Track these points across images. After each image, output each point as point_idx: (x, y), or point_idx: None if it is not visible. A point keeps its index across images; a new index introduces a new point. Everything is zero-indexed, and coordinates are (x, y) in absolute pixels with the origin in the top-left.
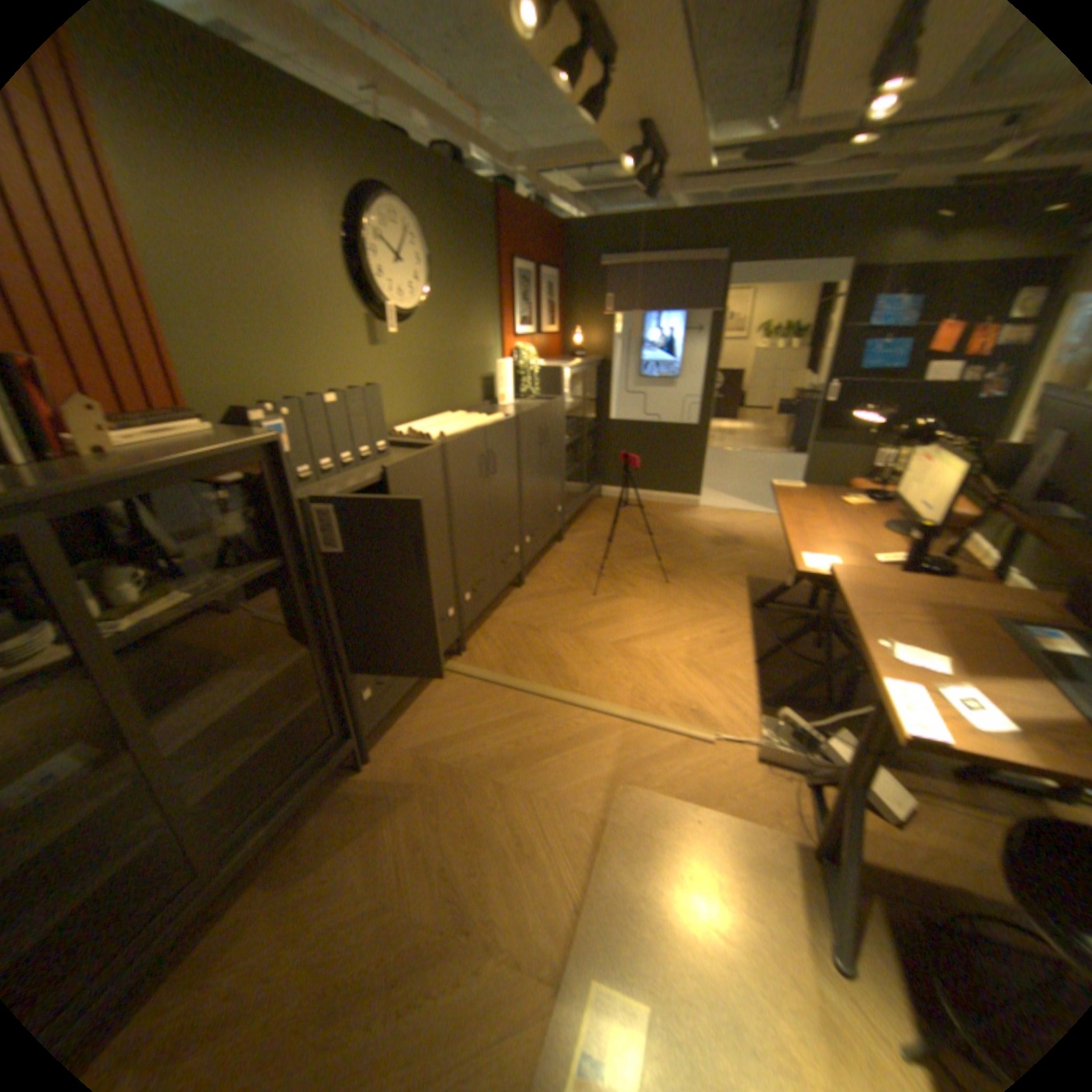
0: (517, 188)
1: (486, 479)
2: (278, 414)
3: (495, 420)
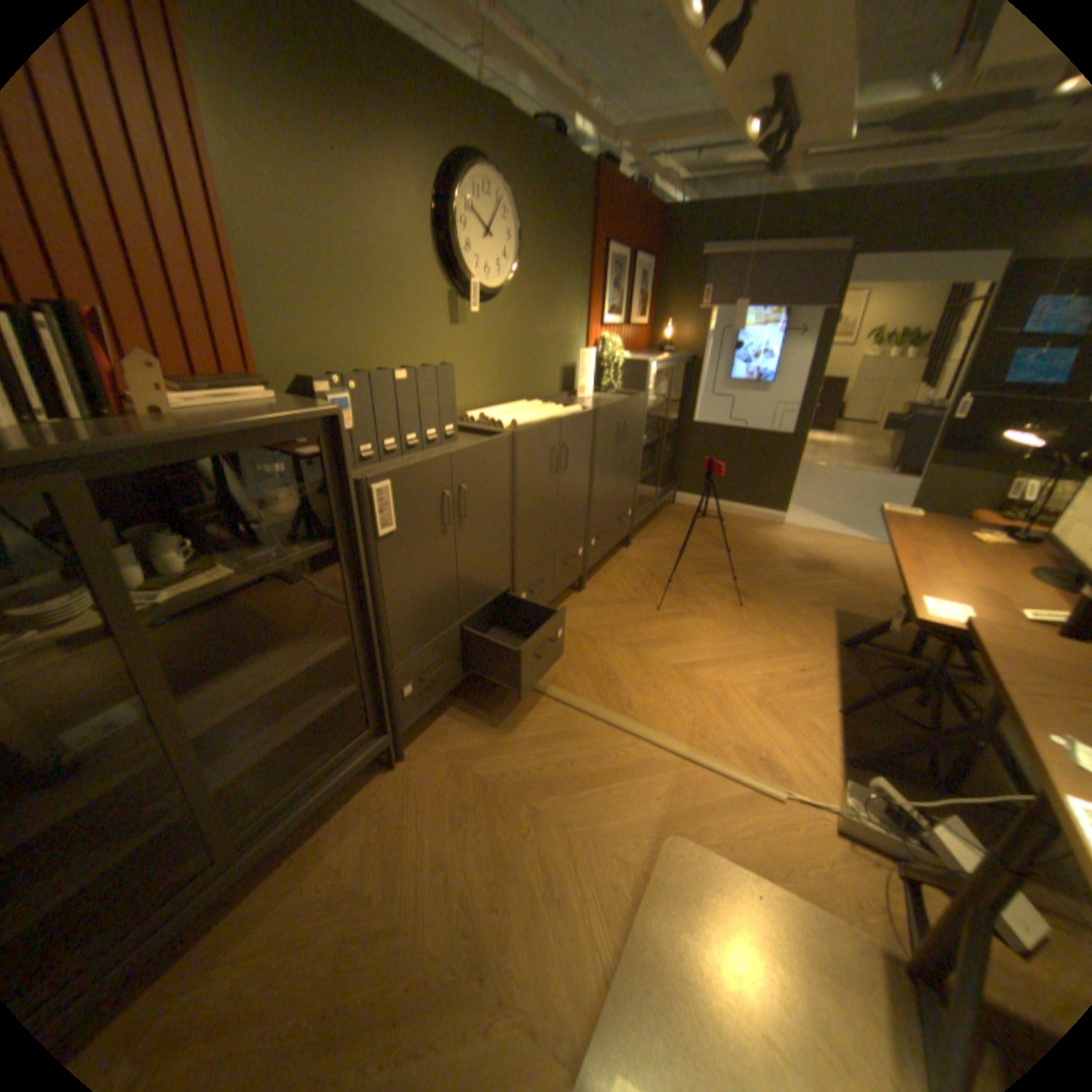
0: (620, 168)
1: (554, 475)
2: (343, 387)
3: (570, 412)
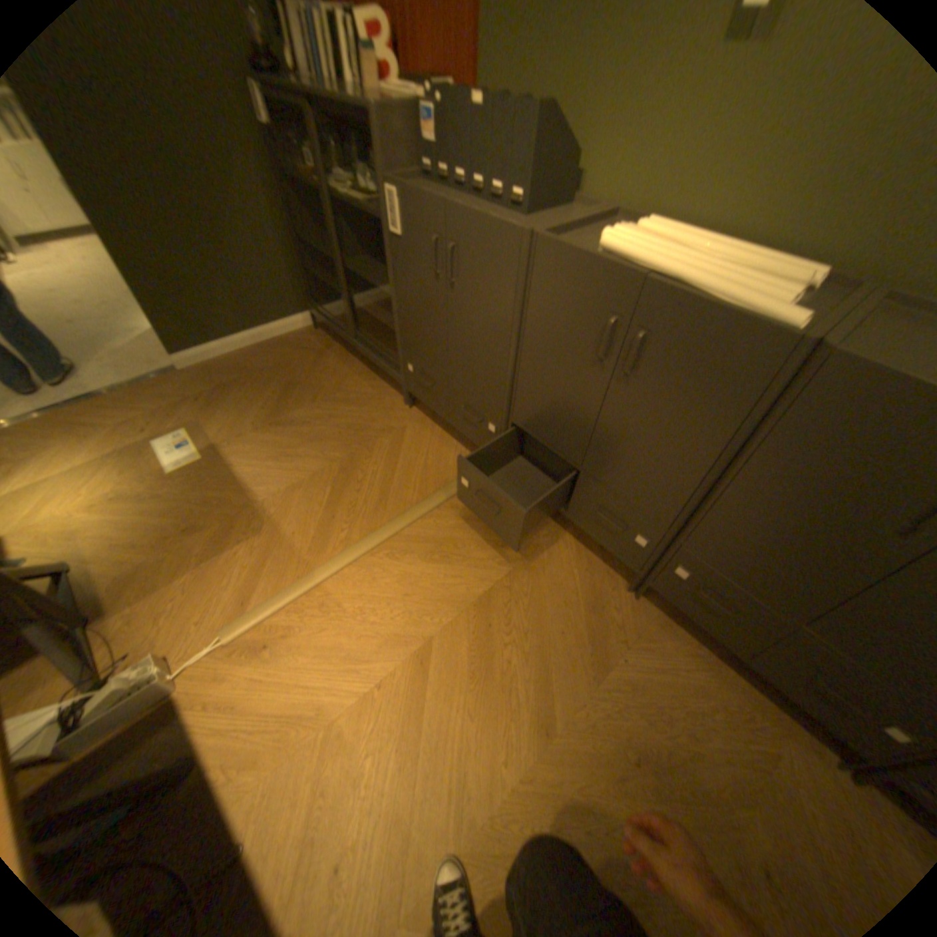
0: None
1: (604, 361)
2: (432, 97)
3: (751, 300)
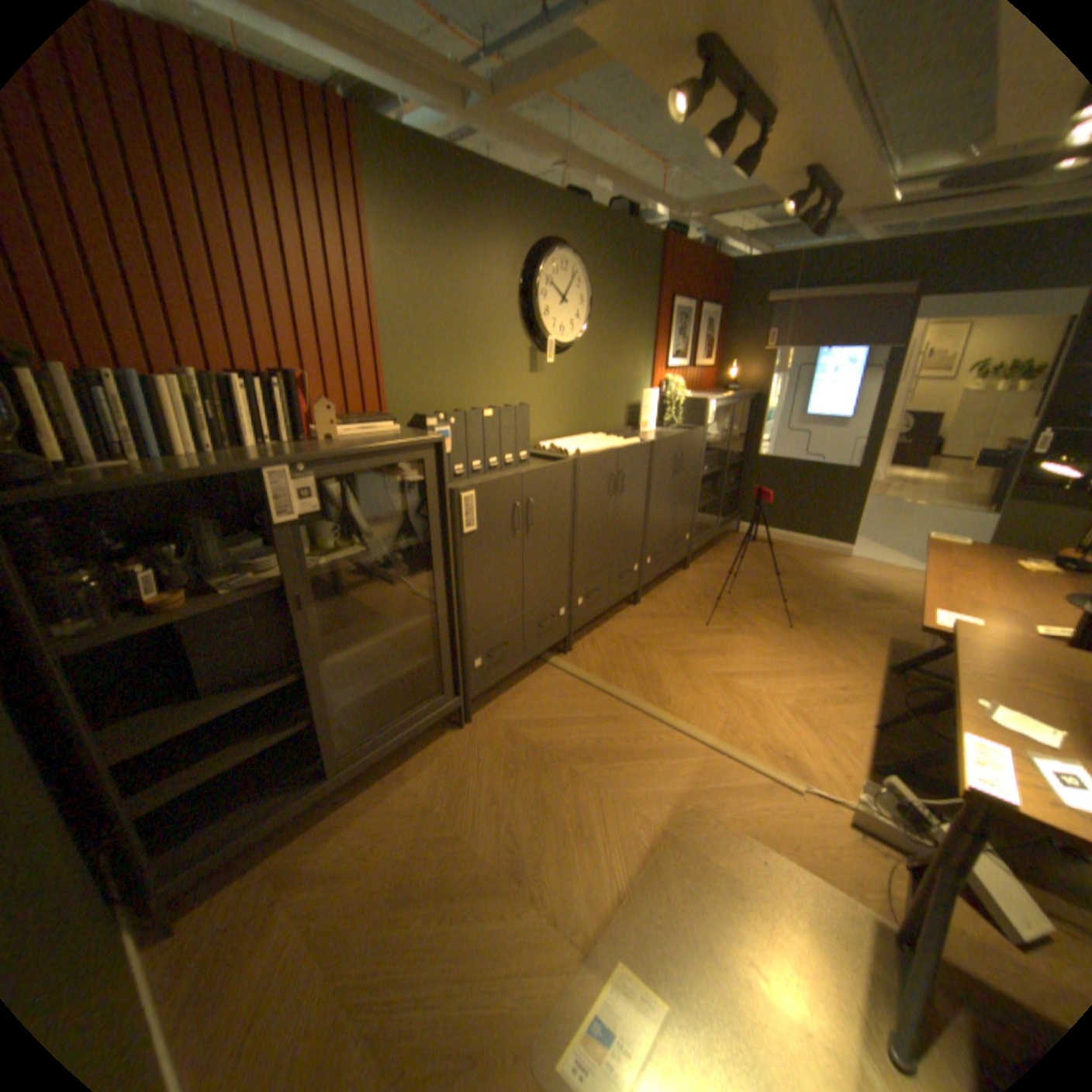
0: (689, 231)
1: (612, 496)
2: (446, 422)
3: (629, 443)
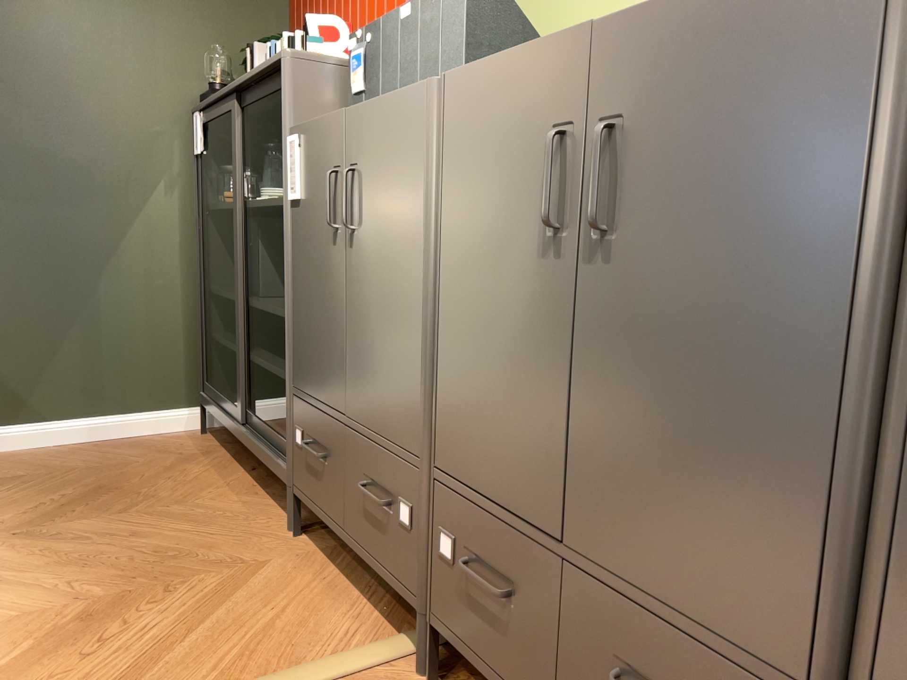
0: None
1: (560, 230)
2: (363, 44)
3: None
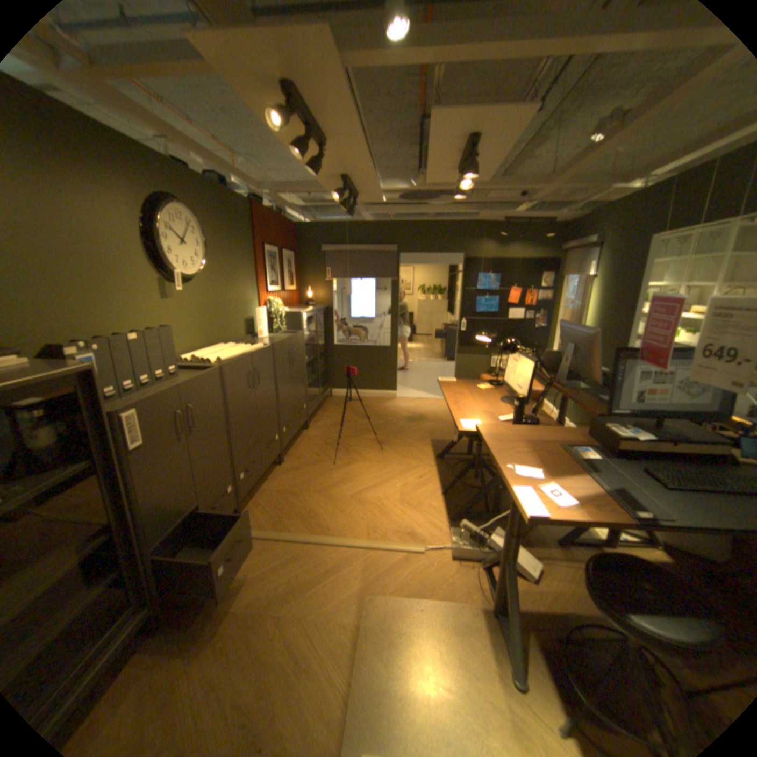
0: (263, 201)
1: (252, 388)
2: (87, 348)
3: (256, 347)
